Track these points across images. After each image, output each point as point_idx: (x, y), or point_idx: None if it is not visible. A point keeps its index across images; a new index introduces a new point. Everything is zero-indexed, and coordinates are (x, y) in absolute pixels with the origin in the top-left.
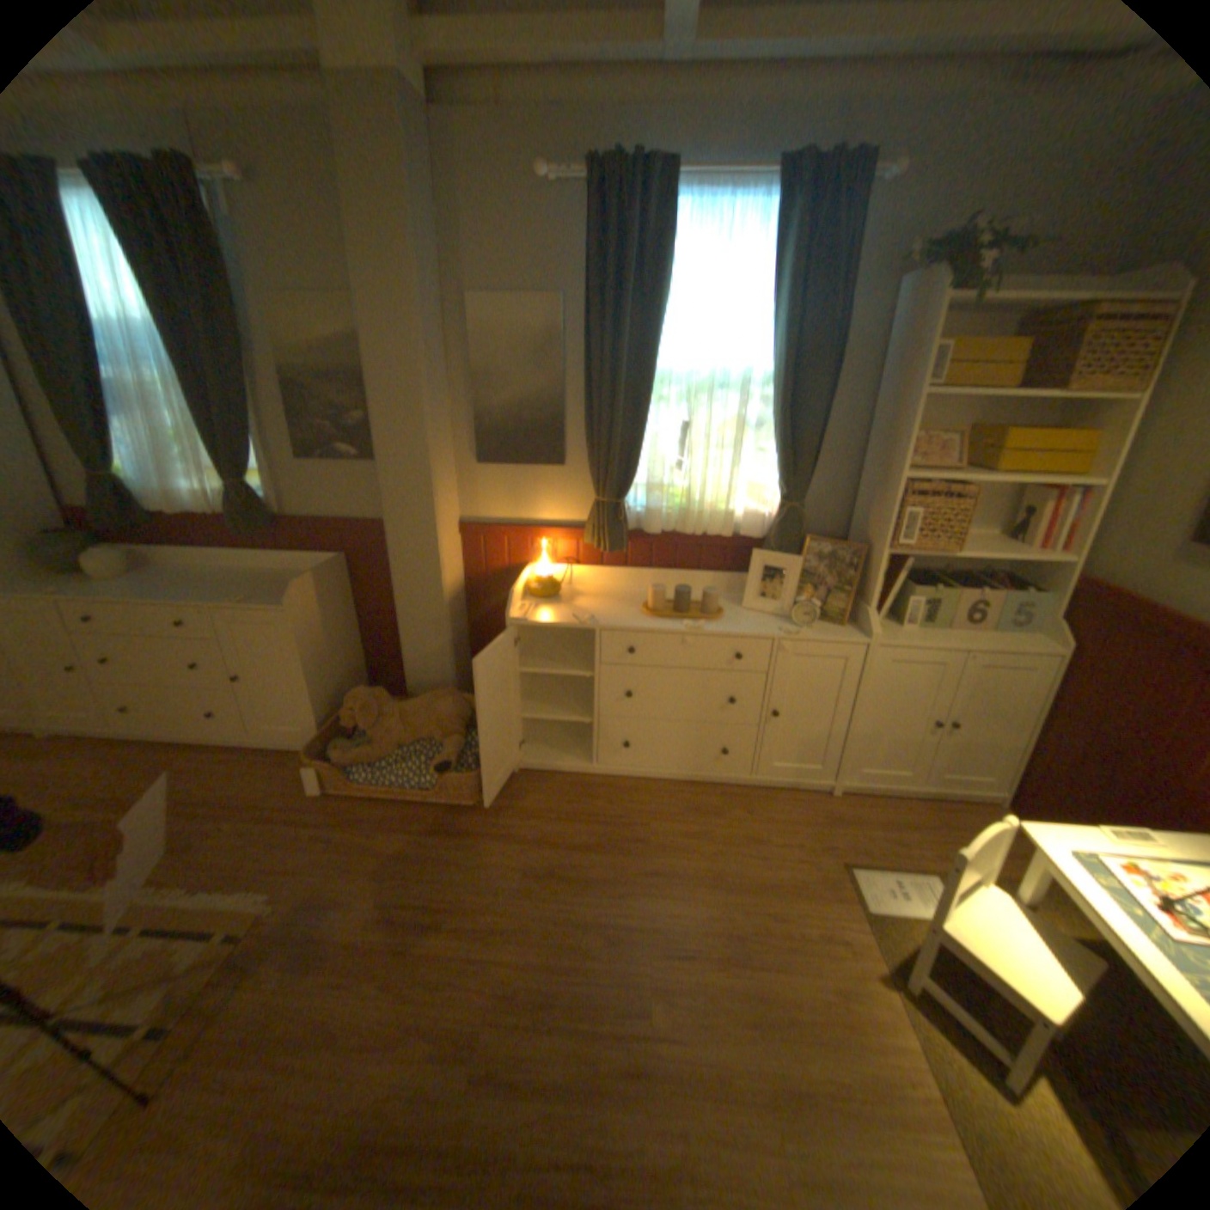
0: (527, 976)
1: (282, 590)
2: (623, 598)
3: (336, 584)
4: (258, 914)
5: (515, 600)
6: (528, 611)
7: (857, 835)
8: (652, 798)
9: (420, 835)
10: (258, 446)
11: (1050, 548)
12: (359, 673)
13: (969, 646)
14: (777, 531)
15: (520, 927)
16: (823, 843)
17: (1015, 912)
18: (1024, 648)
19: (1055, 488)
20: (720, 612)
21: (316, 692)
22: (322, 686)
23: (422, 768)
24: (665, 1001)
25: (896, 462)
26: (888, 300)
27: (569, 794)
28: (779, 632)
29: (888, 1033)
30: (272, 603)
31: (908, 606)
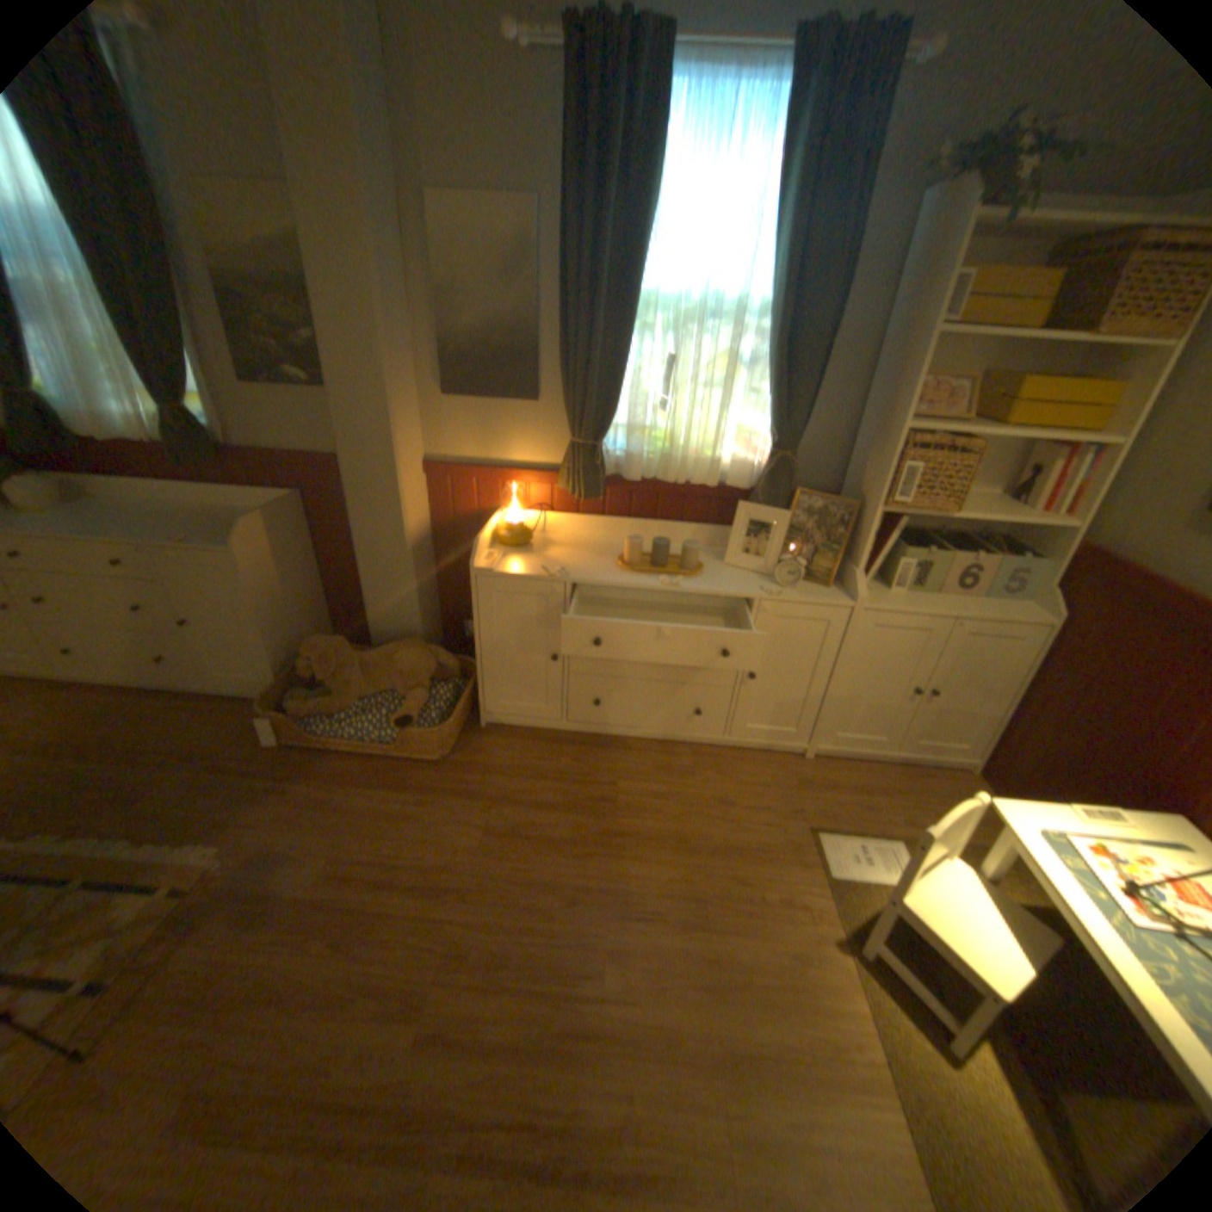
0: (482, 935)
1: (229, 529)
2: (598, 549)
3: (291, 523)
4: (206, 867)
5: (481, 547)
6: (495, 561)
7: (825, 797)
8: (621, 755)
9: (380, 789)
10: (195, 365)
11: (1053, 511)
12: (321, 618)
13: (957, 612)
14: (765, 482)
15: (477, 885)
16: (791, 805)
17: (977, 886)
18: (1013, 615)
19: (1067, 445)
20: (700, 568)
21: (271, 638)
22: (278, 632)
23: (382, 721)
24: (620, 963)
25: (899, 409)
26: (907, 219)
27: (537, 750)
28: (760, 591)
29: (839, 997)
30: (216, 543)
31: (897, 568)
